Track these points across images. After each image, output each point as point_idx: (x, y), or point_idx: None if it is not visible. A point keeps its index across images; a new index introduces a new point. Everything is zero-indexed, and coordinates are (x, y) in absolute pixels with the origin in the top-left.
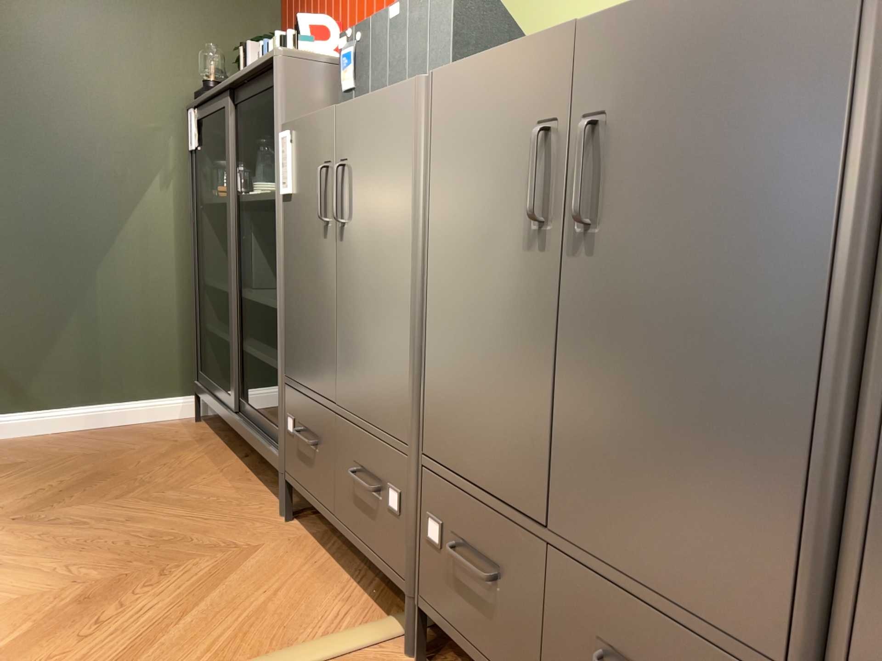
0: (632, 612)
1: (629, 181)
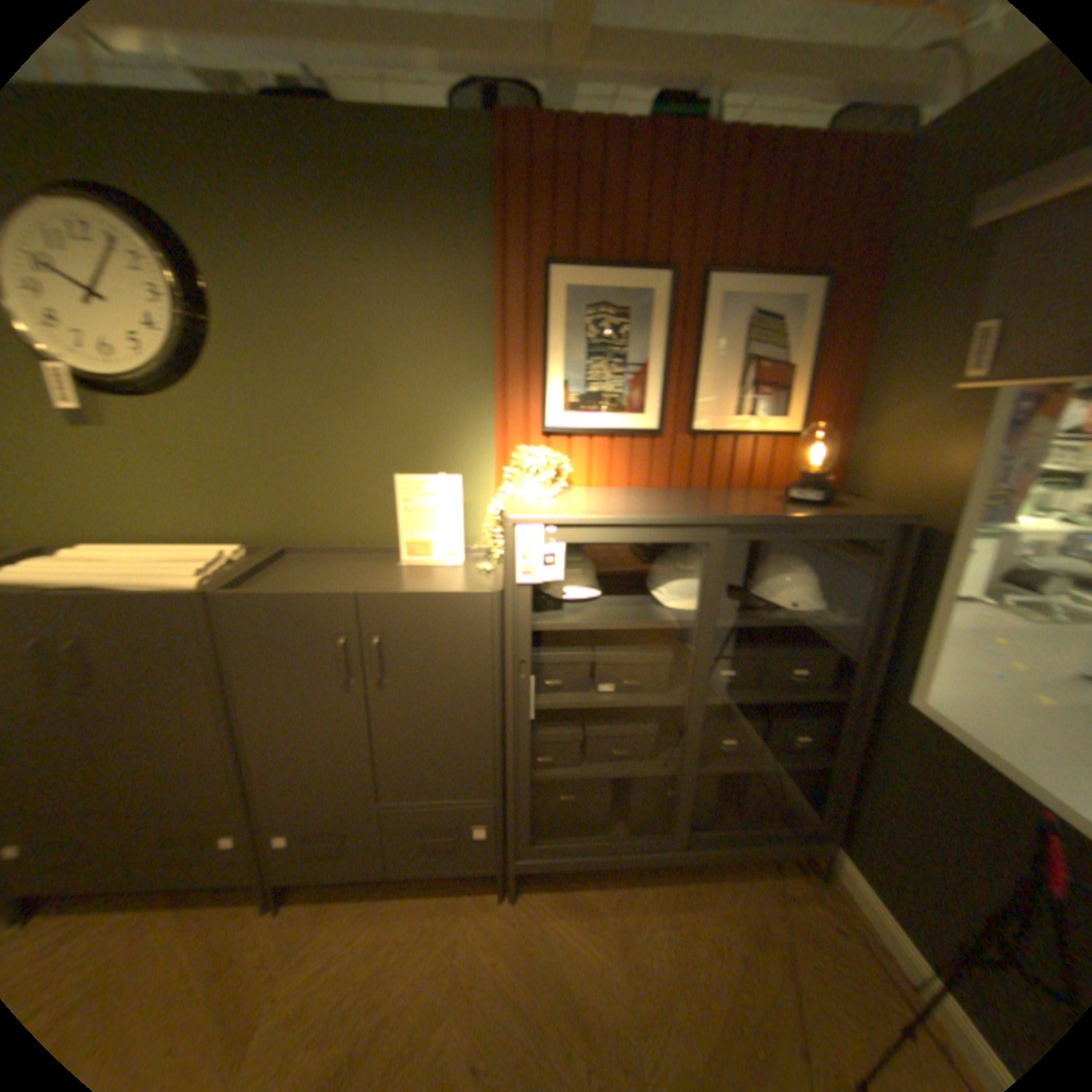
0: (166, 824)
1: (103, 668)
